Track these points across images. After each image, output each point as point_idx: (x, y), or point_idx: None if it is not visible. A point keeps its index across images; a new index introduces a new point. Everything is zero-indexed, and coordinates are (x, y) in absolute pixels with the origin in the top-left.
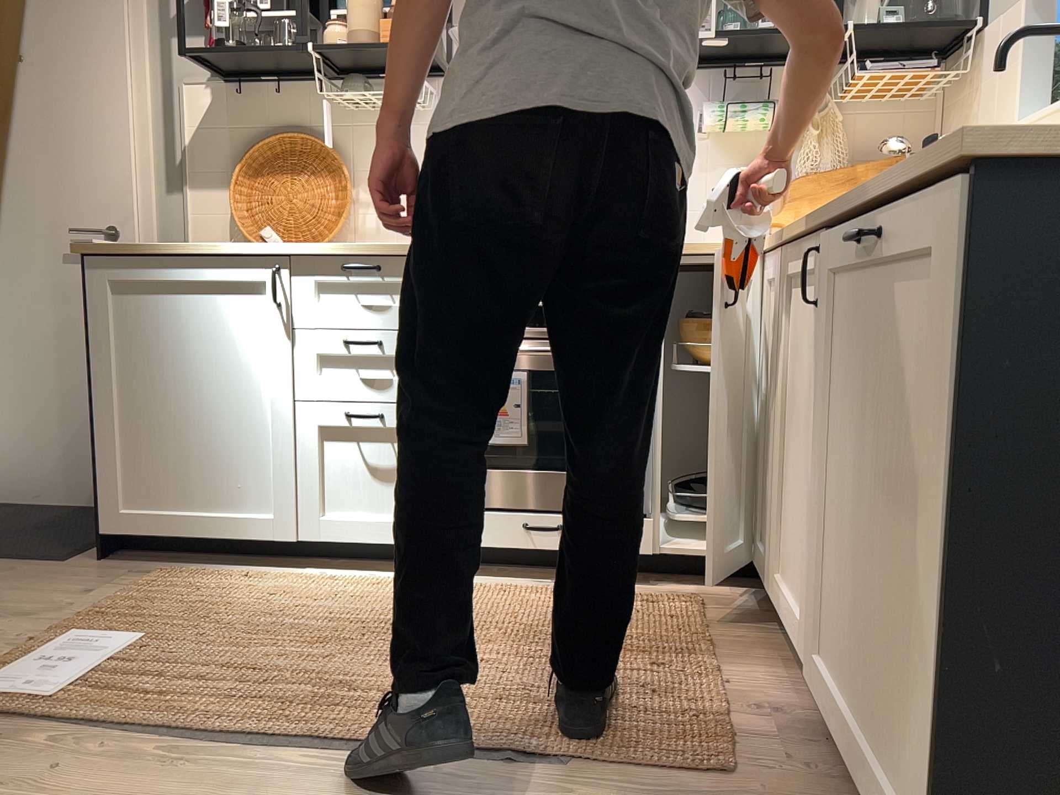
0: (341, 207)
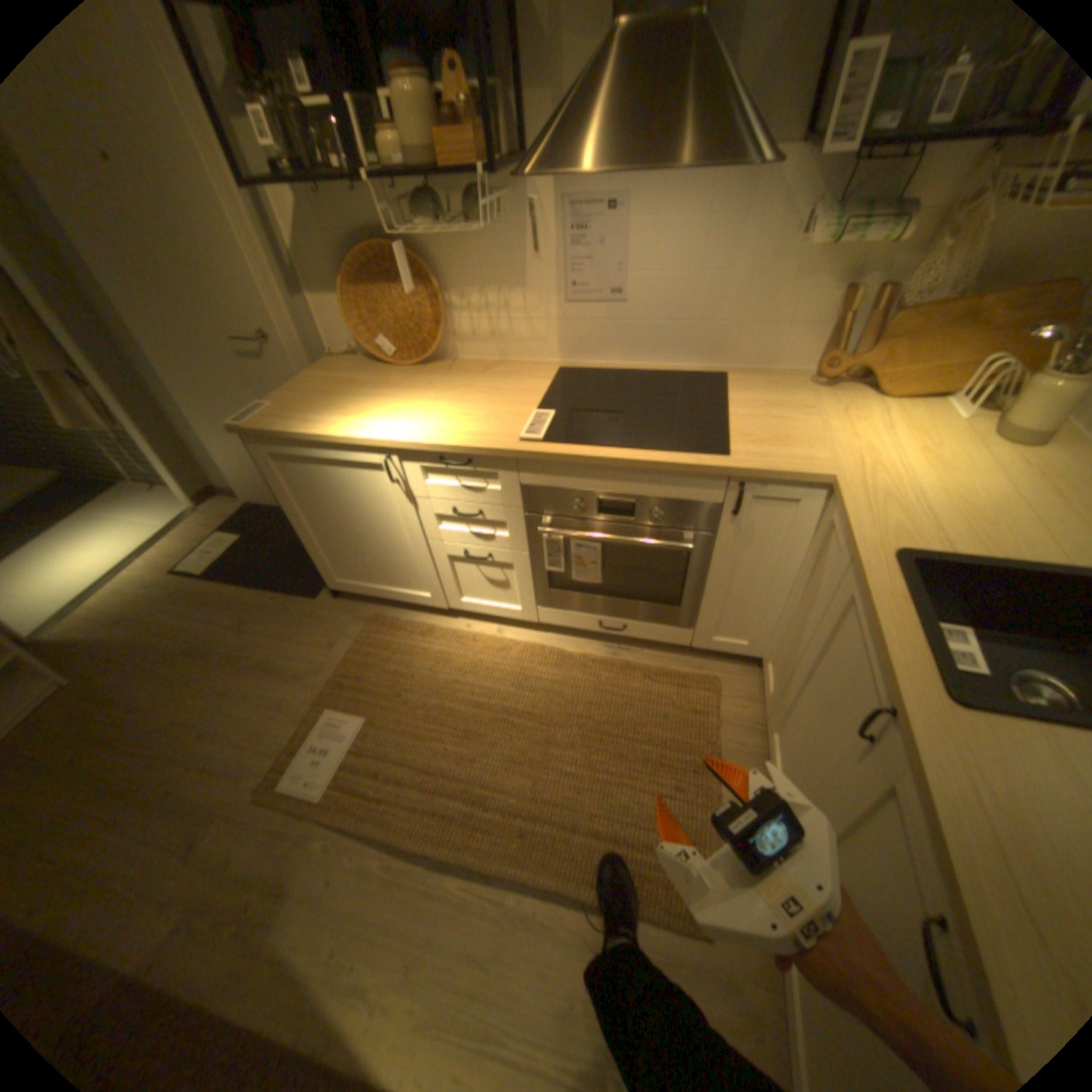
0: (440, 316)
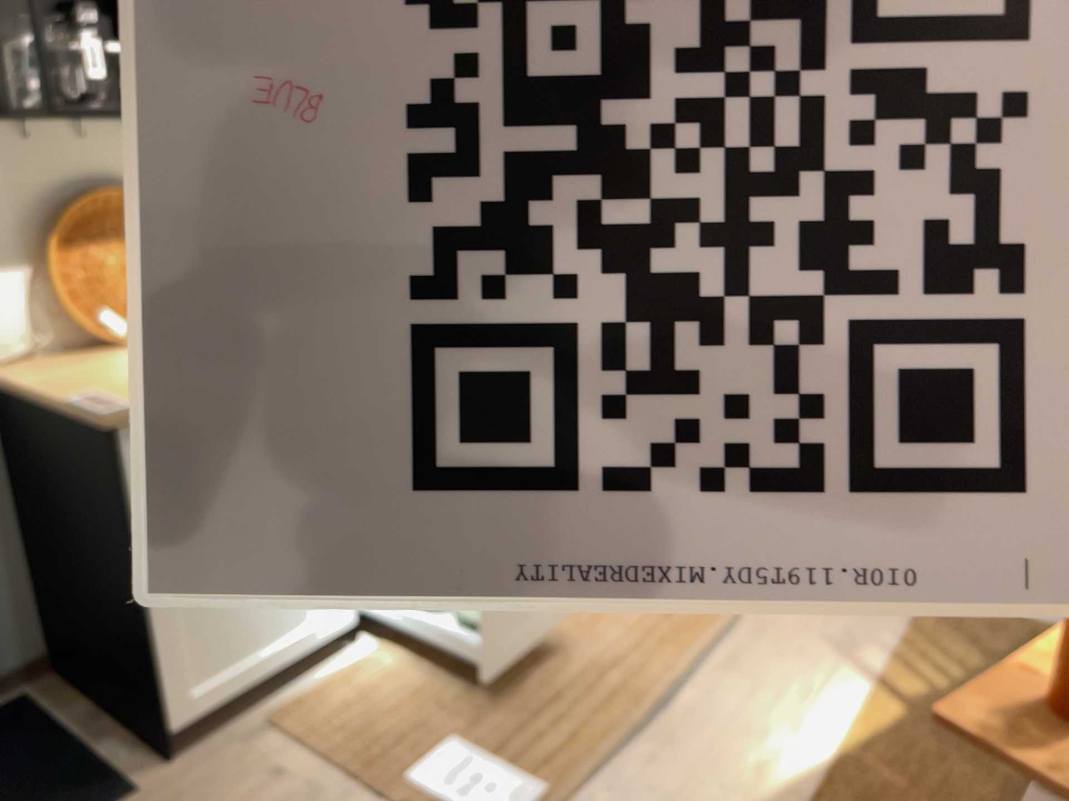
0: None
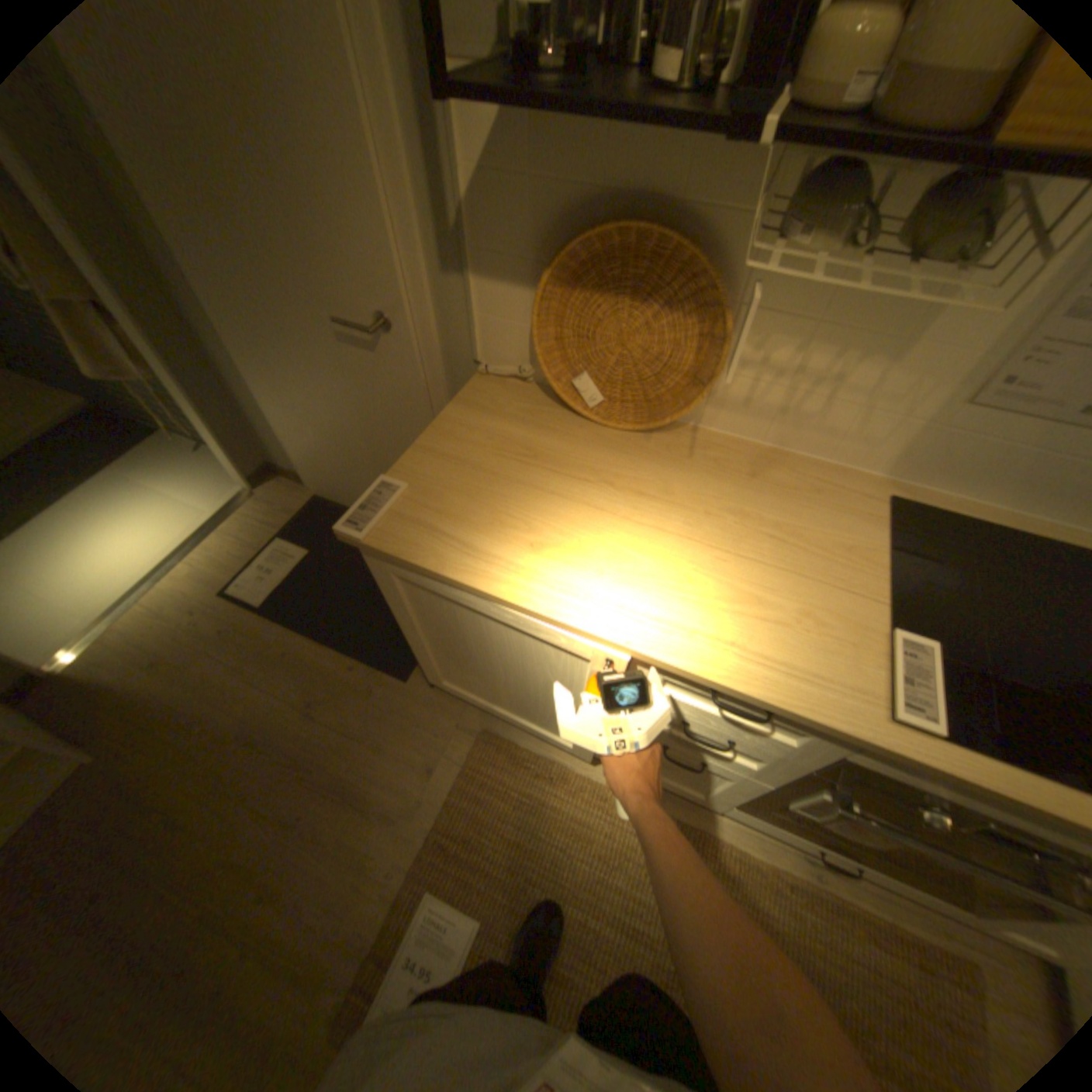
0: (706, 370)
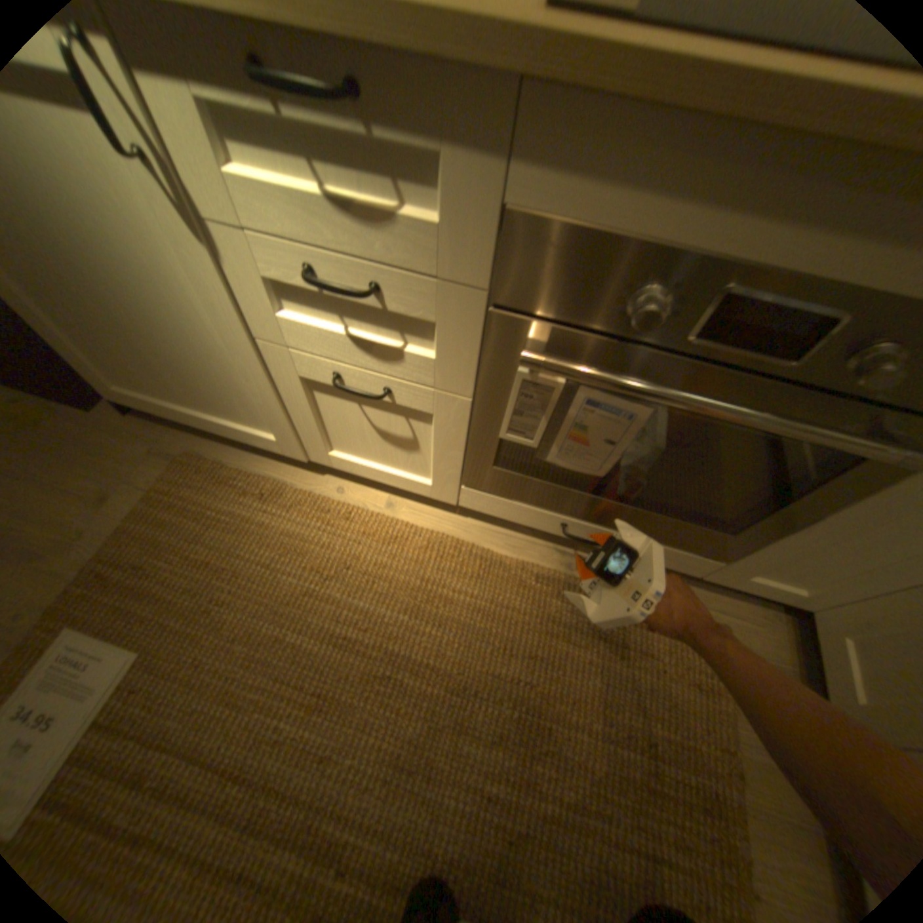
0: None
